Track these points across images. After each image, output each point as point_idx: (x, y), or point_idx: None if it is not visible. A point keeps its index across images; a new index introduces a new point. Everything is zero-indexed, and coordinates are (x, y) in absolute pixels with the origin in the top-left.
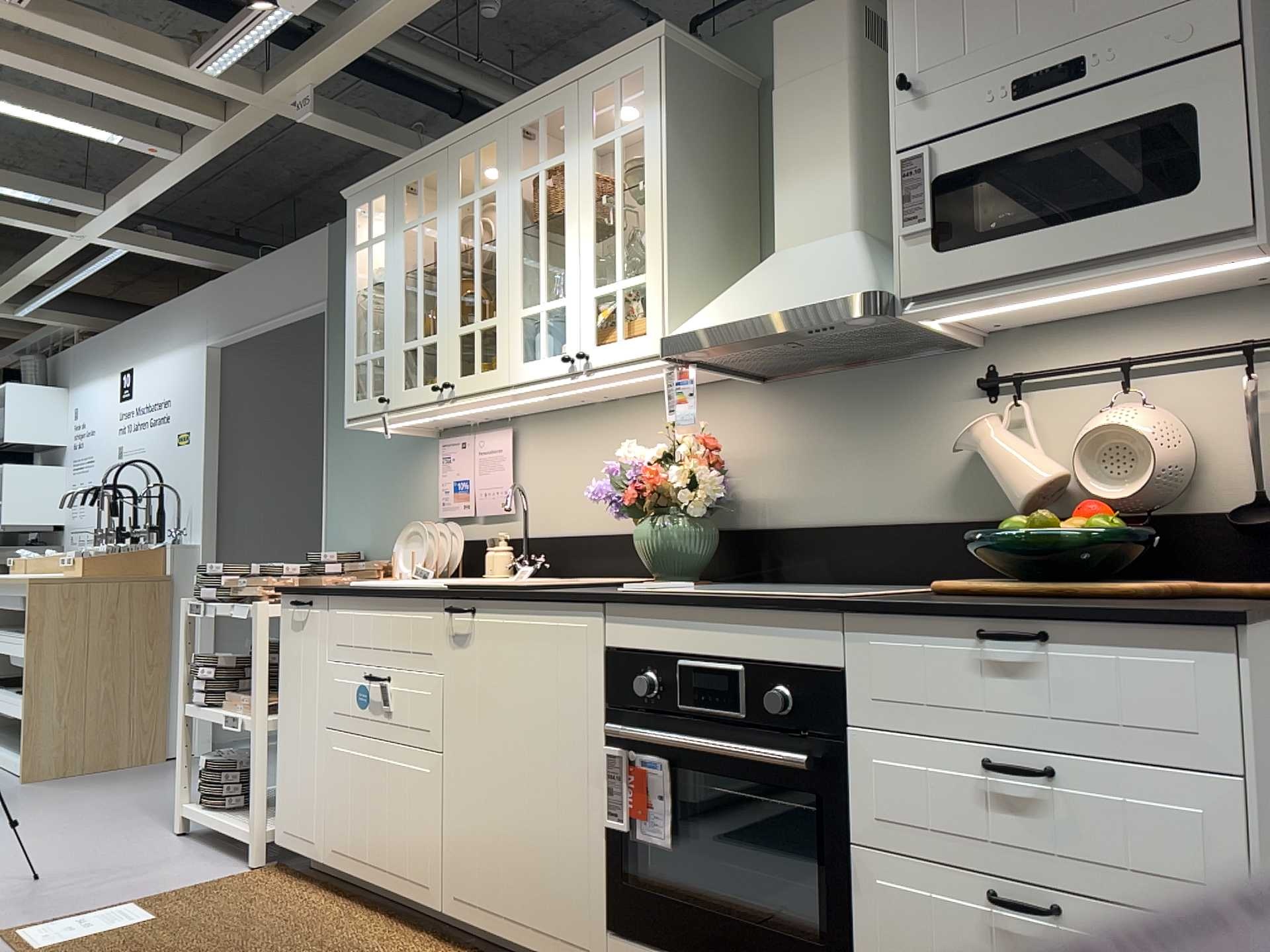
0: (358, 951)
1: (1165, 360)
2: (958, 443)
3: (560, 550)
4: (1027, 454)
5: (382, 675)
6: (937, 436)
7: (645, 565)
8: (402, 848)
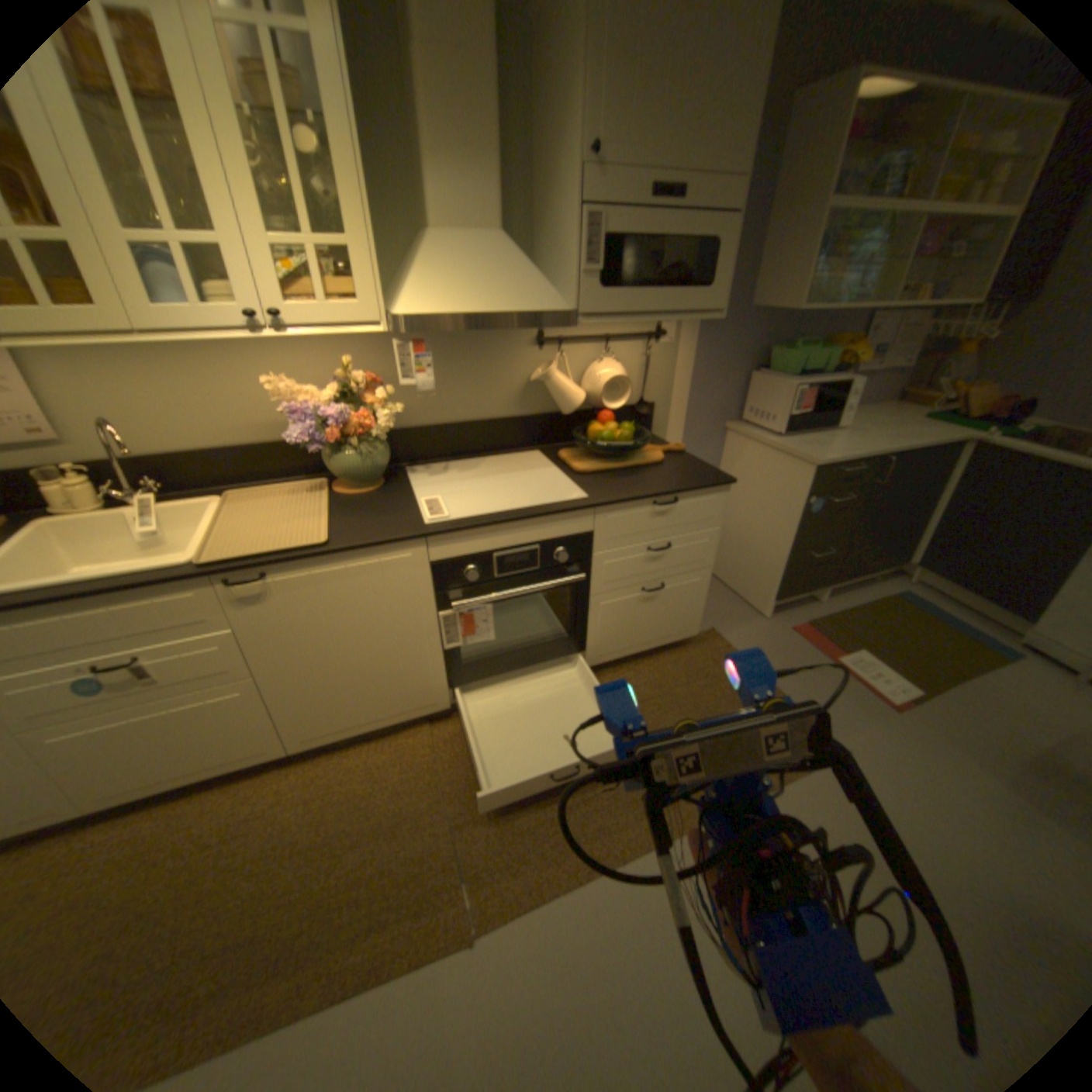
0: (246, 823)
1: (621, 337)
2: (538, 379)
3: (163, 468)
4: (575, 387)
5: (122, 661)
6: (512, 369)
7: (337, 479)
8: (220, 751)
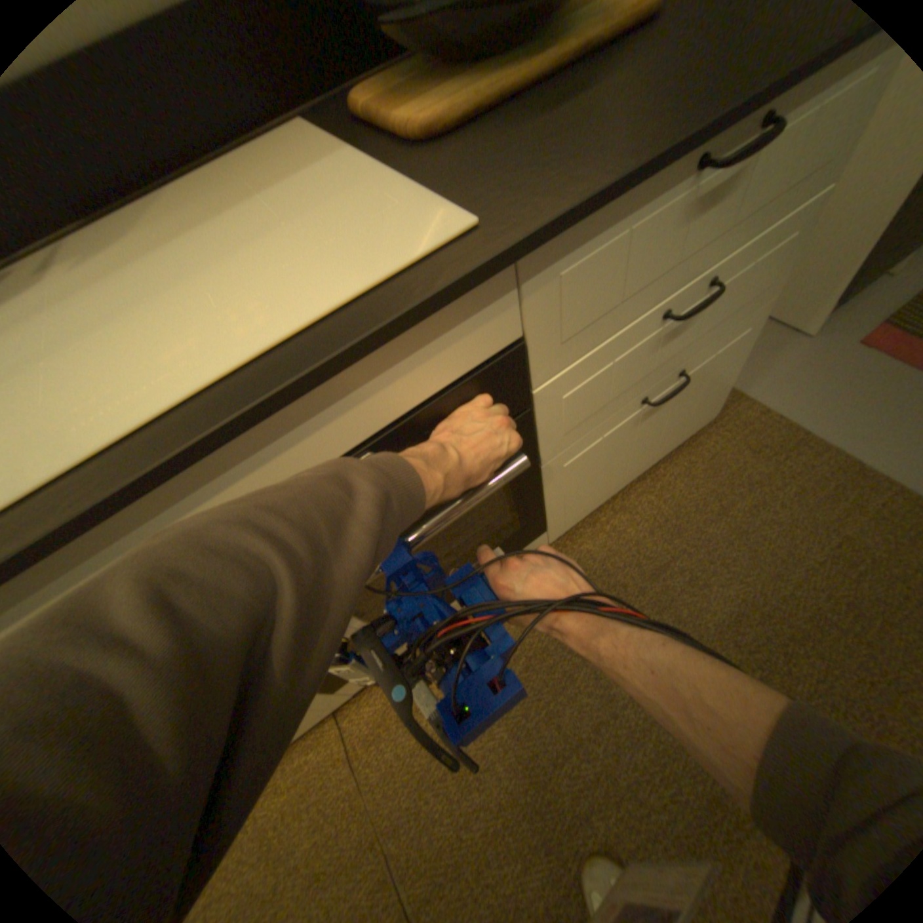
0: None
1: None
2: None
3: None
4: None
5: None
6: None
7: None
8: None
